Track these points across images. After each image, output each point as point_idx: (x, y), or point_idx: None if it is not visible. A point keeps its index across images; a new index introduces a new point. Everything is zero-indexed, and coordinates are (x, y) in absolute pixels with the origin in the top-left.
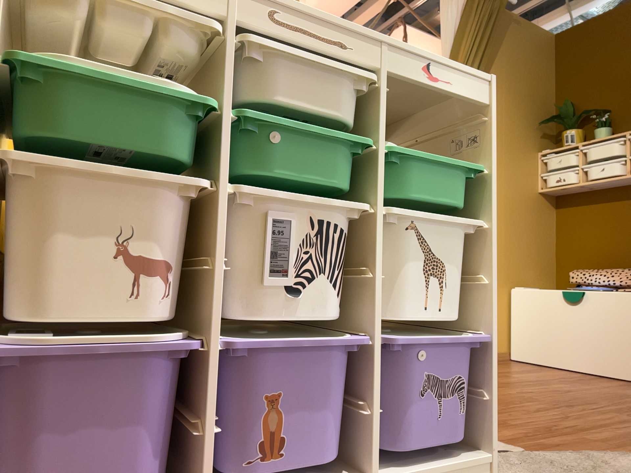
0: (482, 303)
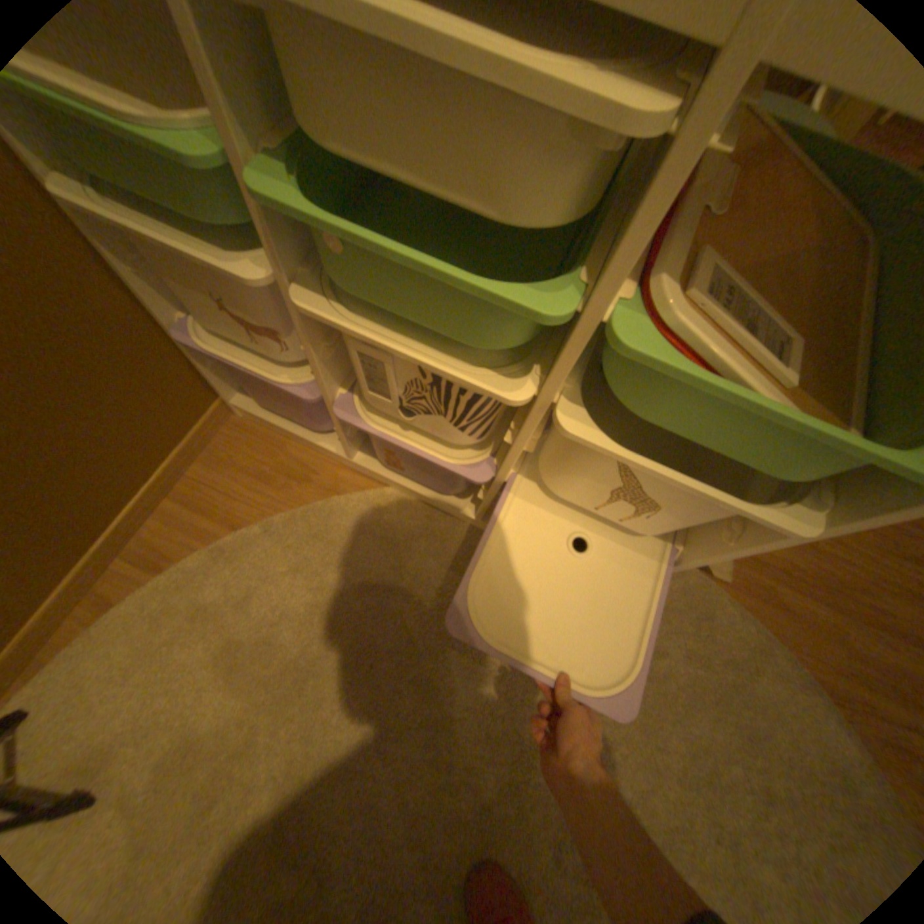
0: (718, 546)
